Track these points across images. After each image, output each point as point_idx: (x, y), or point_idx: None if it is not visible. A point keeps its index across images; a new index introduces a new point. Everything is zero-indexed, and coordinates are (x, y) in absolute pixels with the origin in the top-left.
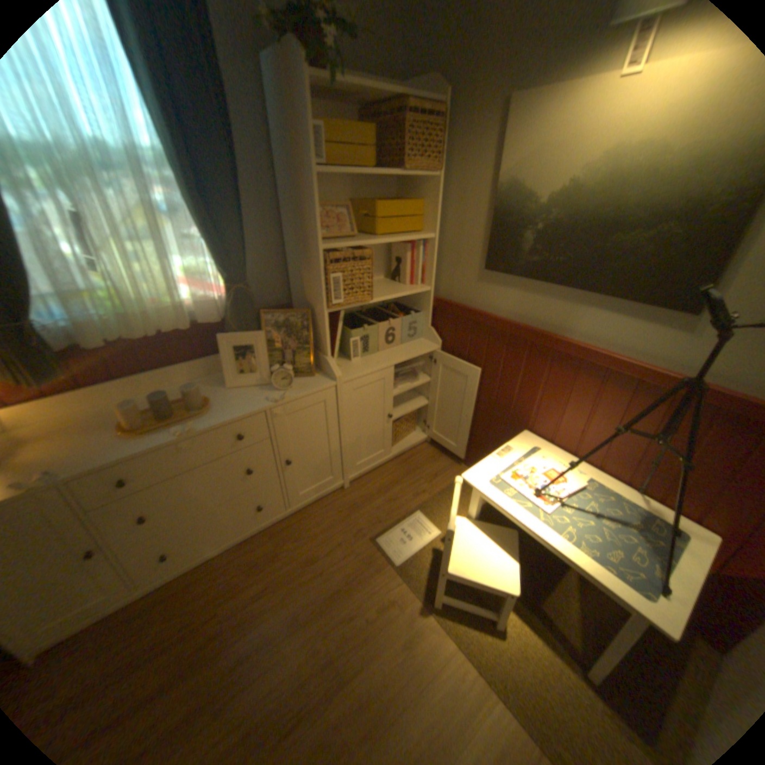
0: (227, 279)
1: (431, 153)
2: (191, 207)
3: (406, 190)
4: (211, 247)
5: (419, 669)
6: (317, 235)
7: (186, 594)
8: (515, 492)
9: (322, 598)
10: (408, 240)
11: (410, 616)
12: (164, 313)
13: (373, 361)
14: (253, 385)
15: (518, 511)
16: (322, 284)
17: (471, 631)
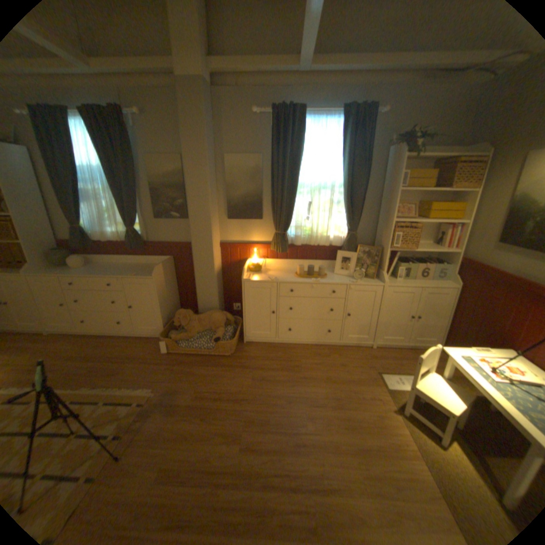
0: (347, 230)
1: (474, 179)
2: (344, 202)
3: (457, 197)
4: (346, 217)
5: (383, 428)
6: (393, 215)
7: (291, 350)
8: (477, 366)
9: (344, 379)
10: (451, 223)
11: (388, 409)
12: (320, 239)
13: (409, 282)
14: (344, 275)
15: (473, 373)
16: (390, 236)
17: (423, 435)
